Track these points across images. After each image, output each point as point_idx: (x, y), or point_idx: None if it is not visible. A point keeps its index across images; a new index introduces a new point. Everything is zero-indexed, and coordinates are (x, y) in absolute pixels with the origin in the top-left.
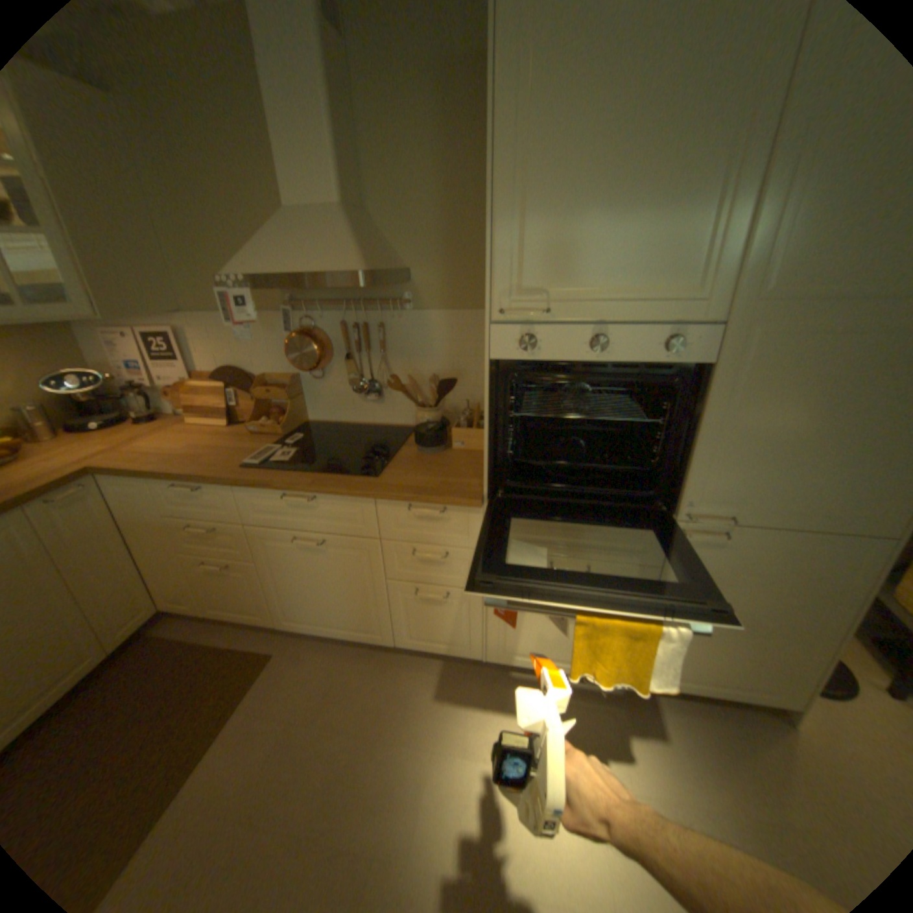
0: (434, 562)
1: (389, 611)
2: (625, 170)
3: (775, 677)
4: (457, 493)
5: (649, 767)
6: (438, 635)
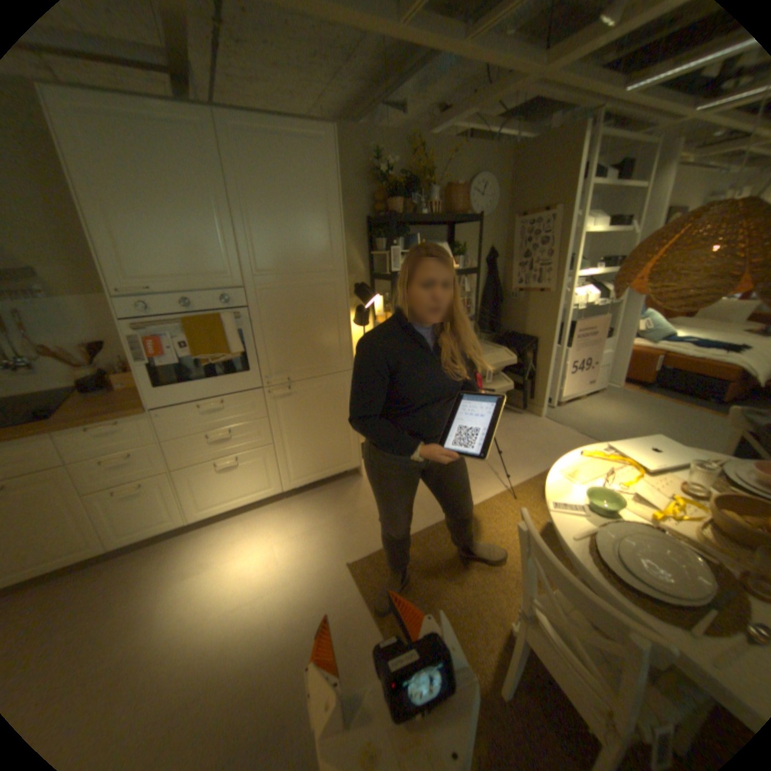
0: (118, 467)
1: (89, 522)
2: (164, 220)
3: (340, 453)
4: (121, 410)
5: (295, 524)
6: (140, 522)
